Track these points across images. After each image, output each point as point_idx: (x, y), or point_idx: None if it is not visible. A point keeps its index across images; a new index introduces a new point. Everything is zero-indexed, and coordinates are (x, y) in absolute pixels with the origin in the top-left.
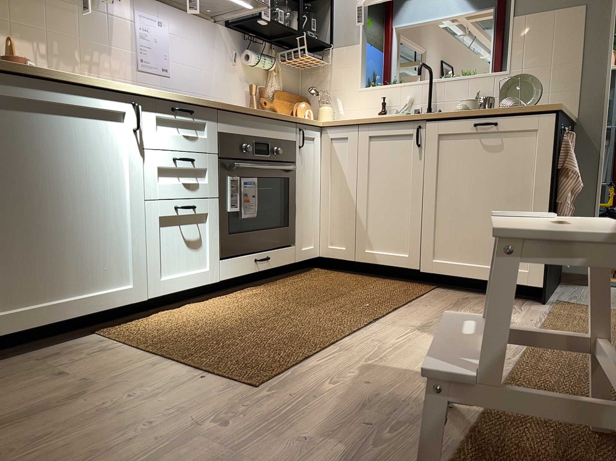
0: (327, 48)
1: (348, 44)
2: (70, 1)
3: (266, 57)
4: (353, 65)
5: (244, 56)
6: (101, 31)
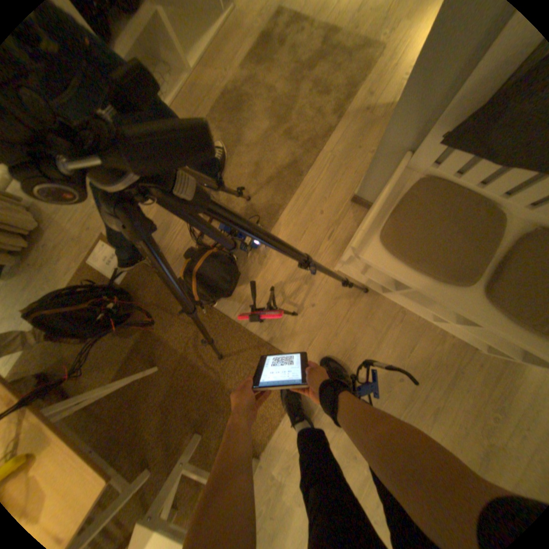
0: None
1: None
2: None
3: None
4: None
5: None
6: None
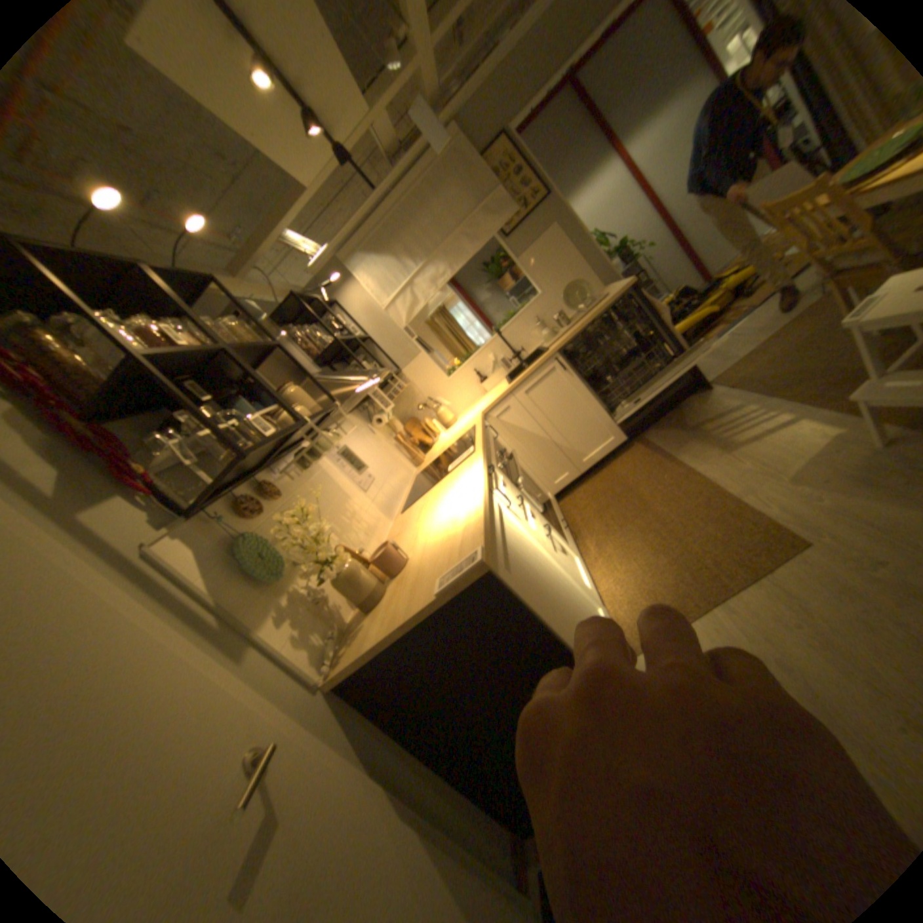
0: (398, 372)
1: (413, 356)
2: (302, 482)
3: (387, 409)
4: (430, 367)
5: (377, 420)
6: (331, 485)
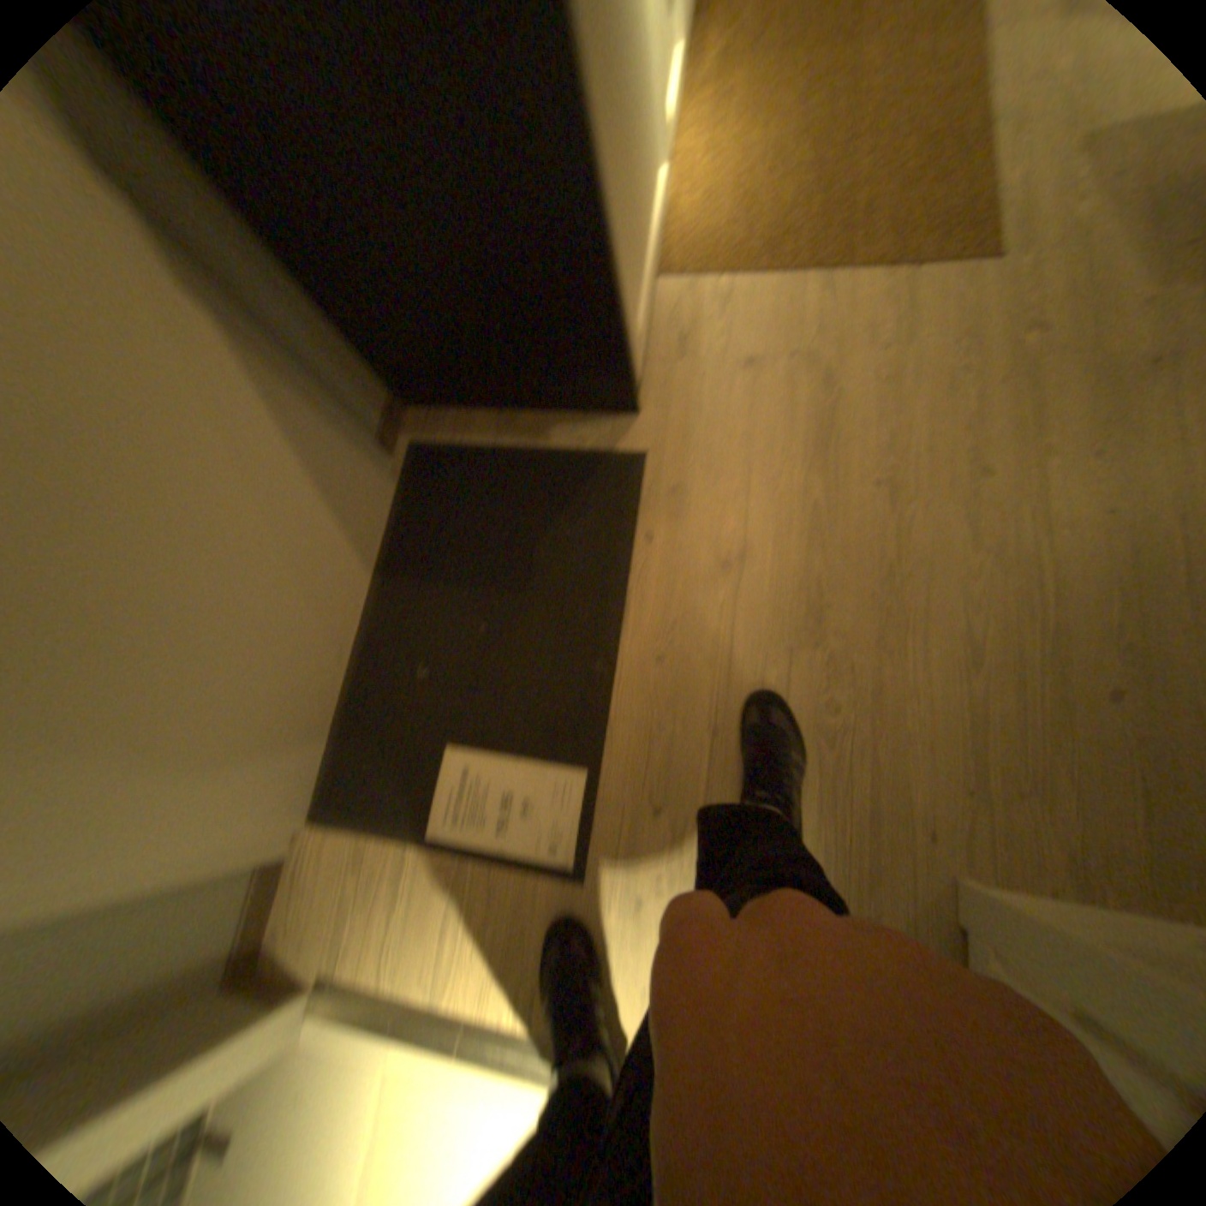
0: None
1: None
2: None
3: None
4: None
5: None
6: None
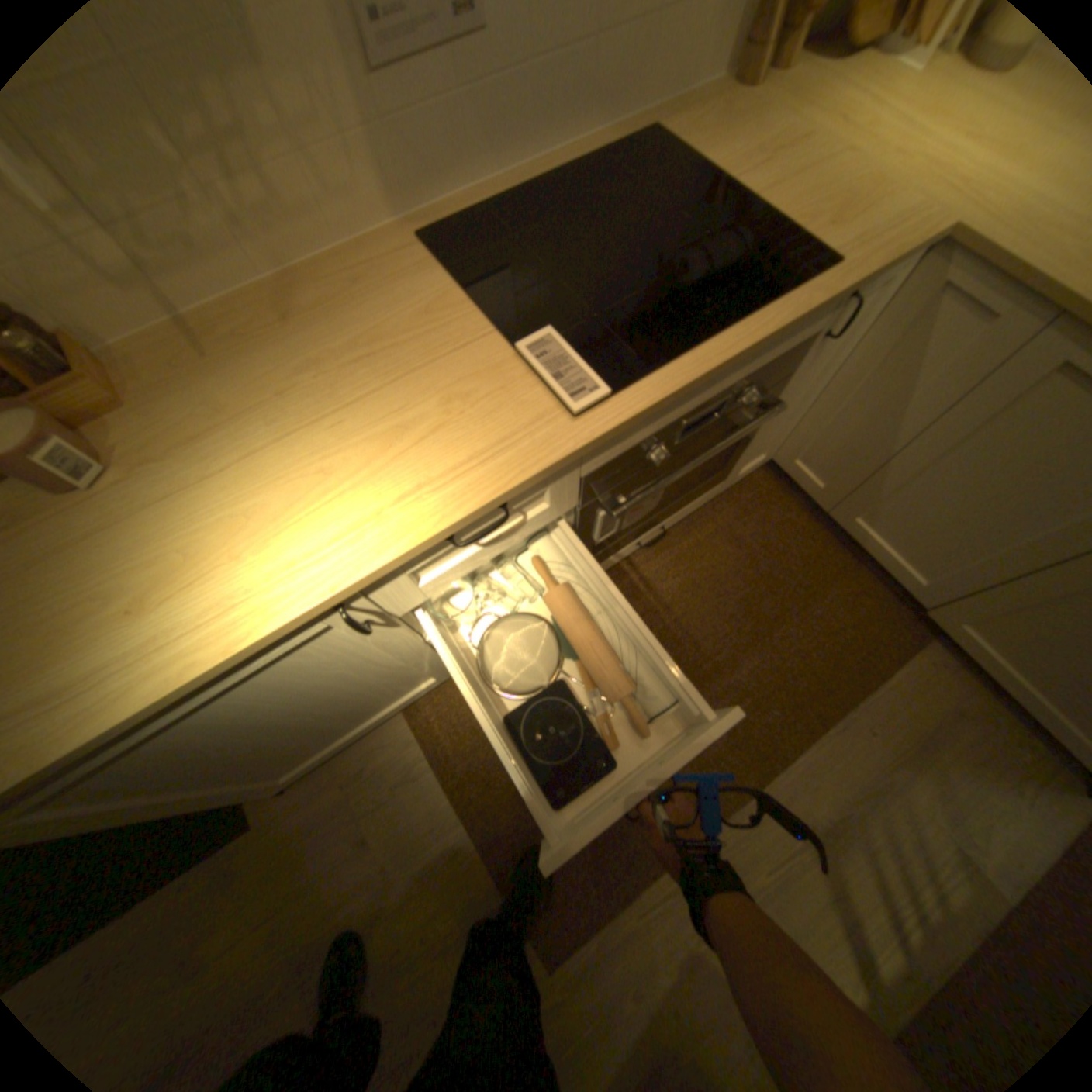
0: None
1: None
2: None
3: None
4: None
5: None
6: None
